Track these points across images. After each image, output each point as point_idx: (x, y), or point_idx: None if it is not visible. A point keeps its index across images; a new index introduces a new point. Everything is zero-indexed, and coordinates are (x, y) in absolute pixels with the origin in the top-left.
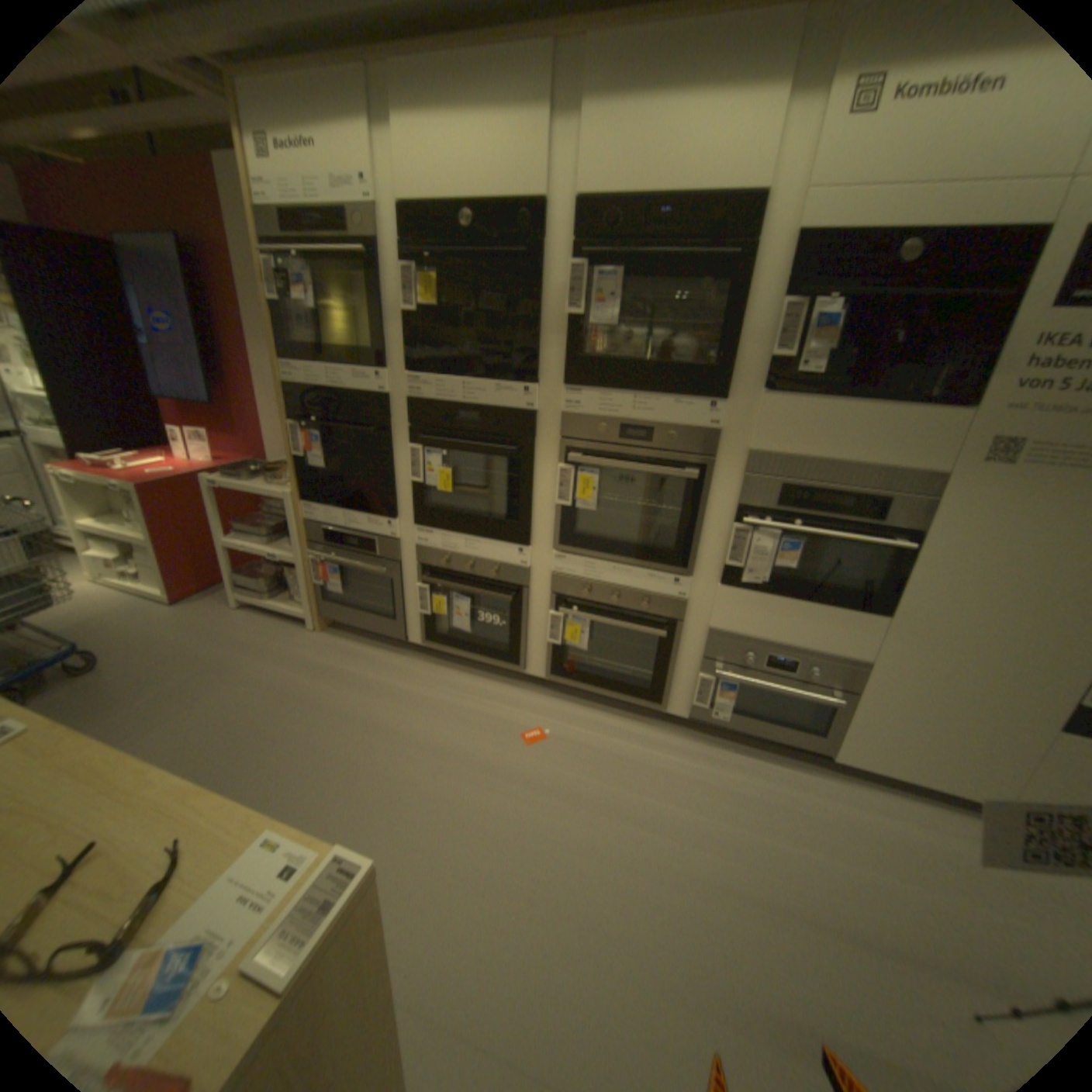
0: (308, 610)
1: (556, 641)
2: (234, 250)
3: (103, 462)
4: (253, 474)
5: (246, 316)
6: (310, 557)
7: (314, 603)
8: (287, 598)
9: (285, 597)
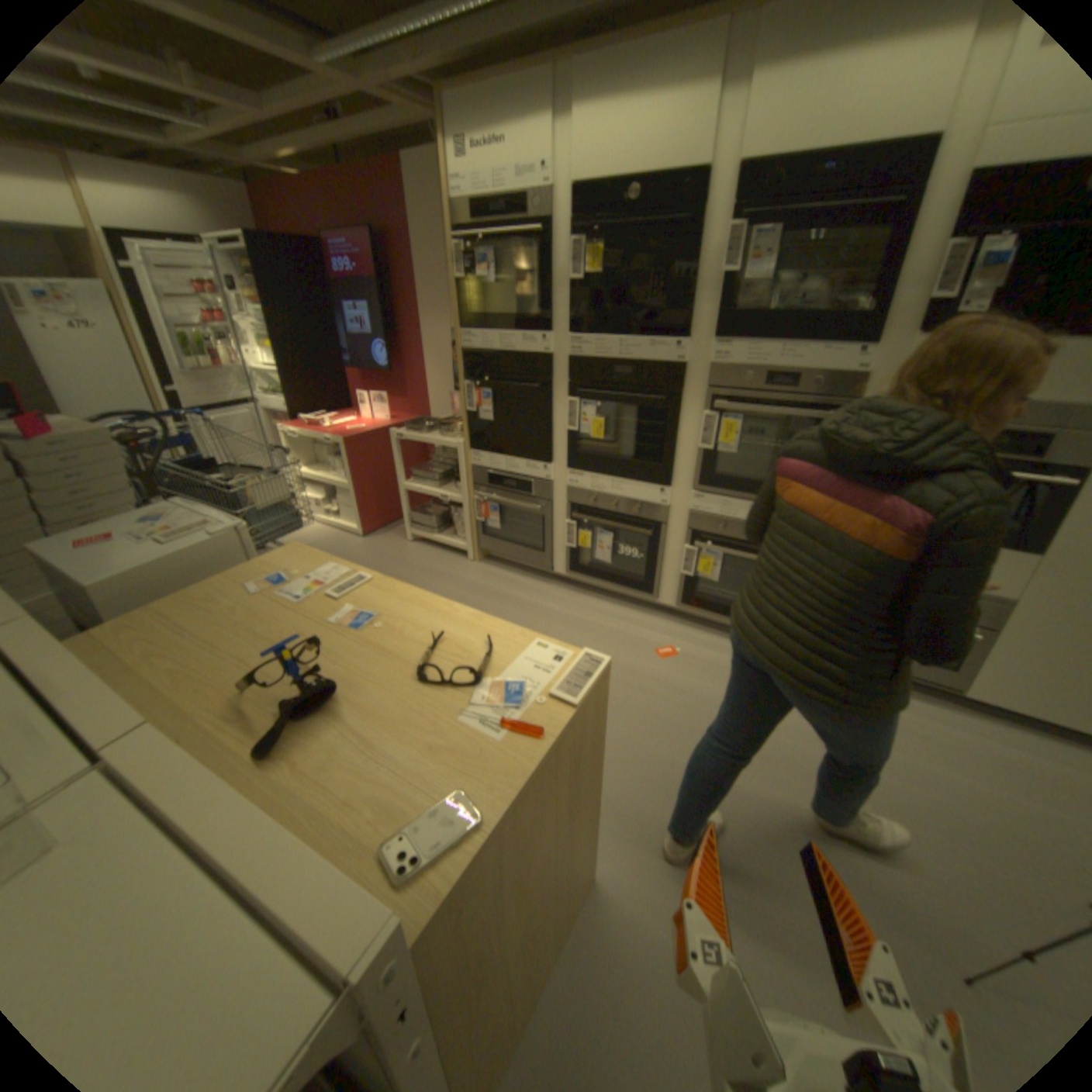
0: (470, 543)
1: (688, 573)
2: (412, 235)
3: (311, 421)
4: (427, 429)
5: (419, 292)
6: (474, 498)
7: (475, 537)
8: (452, 533)
9: (450, 532)
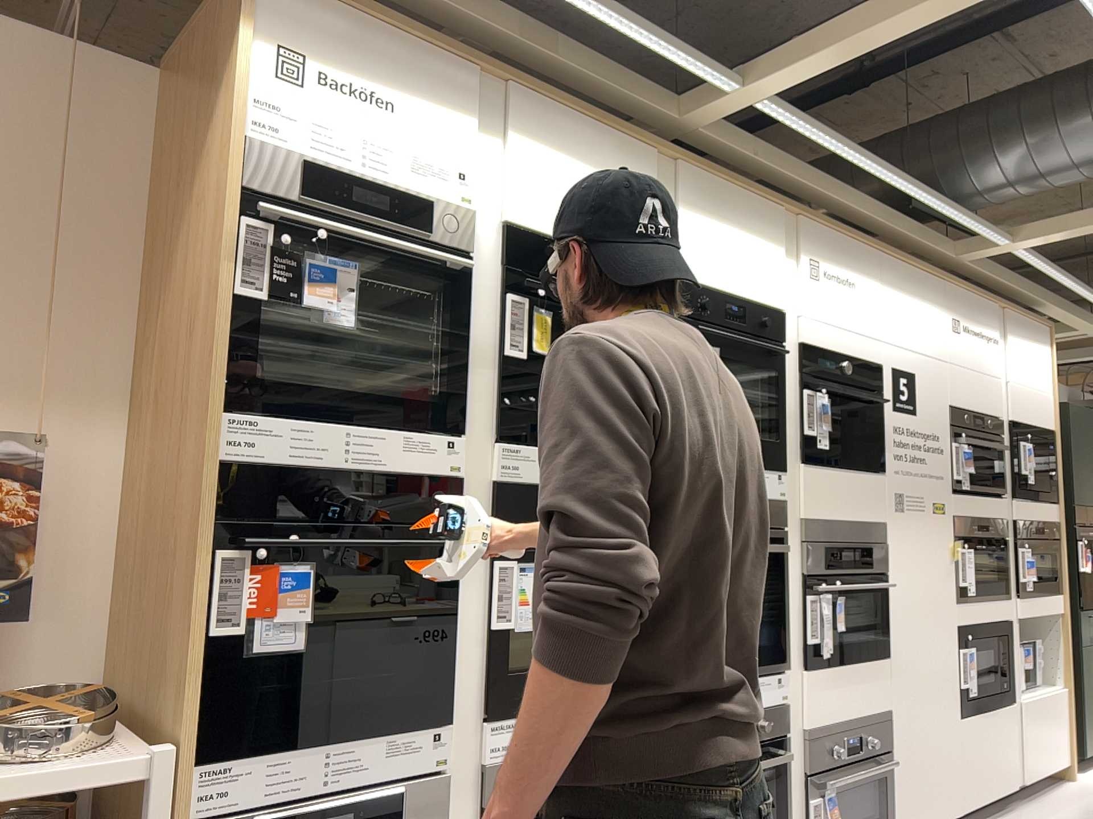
0: None
1: None
2: None
3: None
4: None
5: None
6: None
7: None
8: None
9: None
